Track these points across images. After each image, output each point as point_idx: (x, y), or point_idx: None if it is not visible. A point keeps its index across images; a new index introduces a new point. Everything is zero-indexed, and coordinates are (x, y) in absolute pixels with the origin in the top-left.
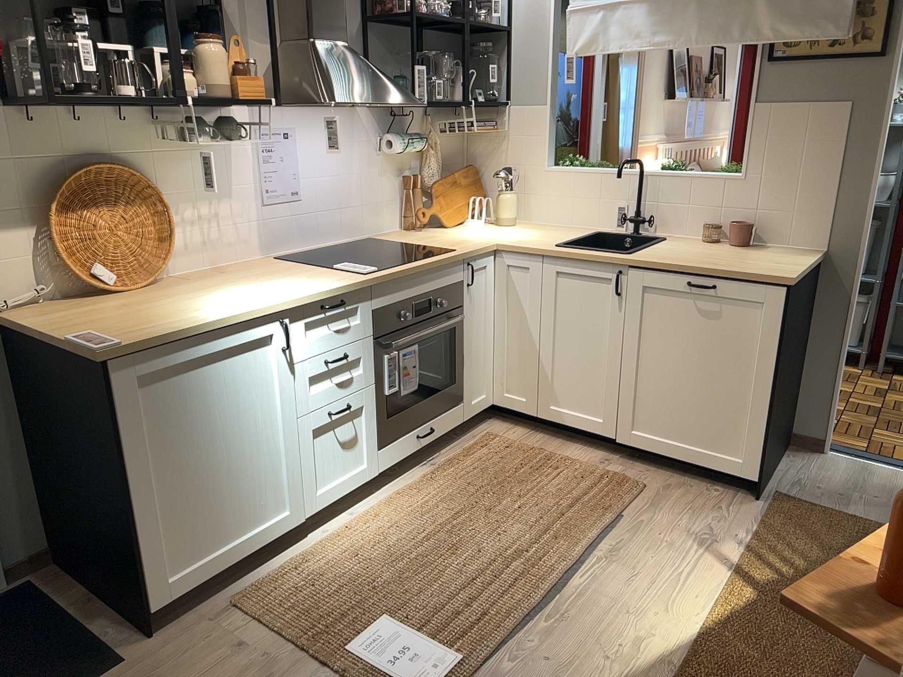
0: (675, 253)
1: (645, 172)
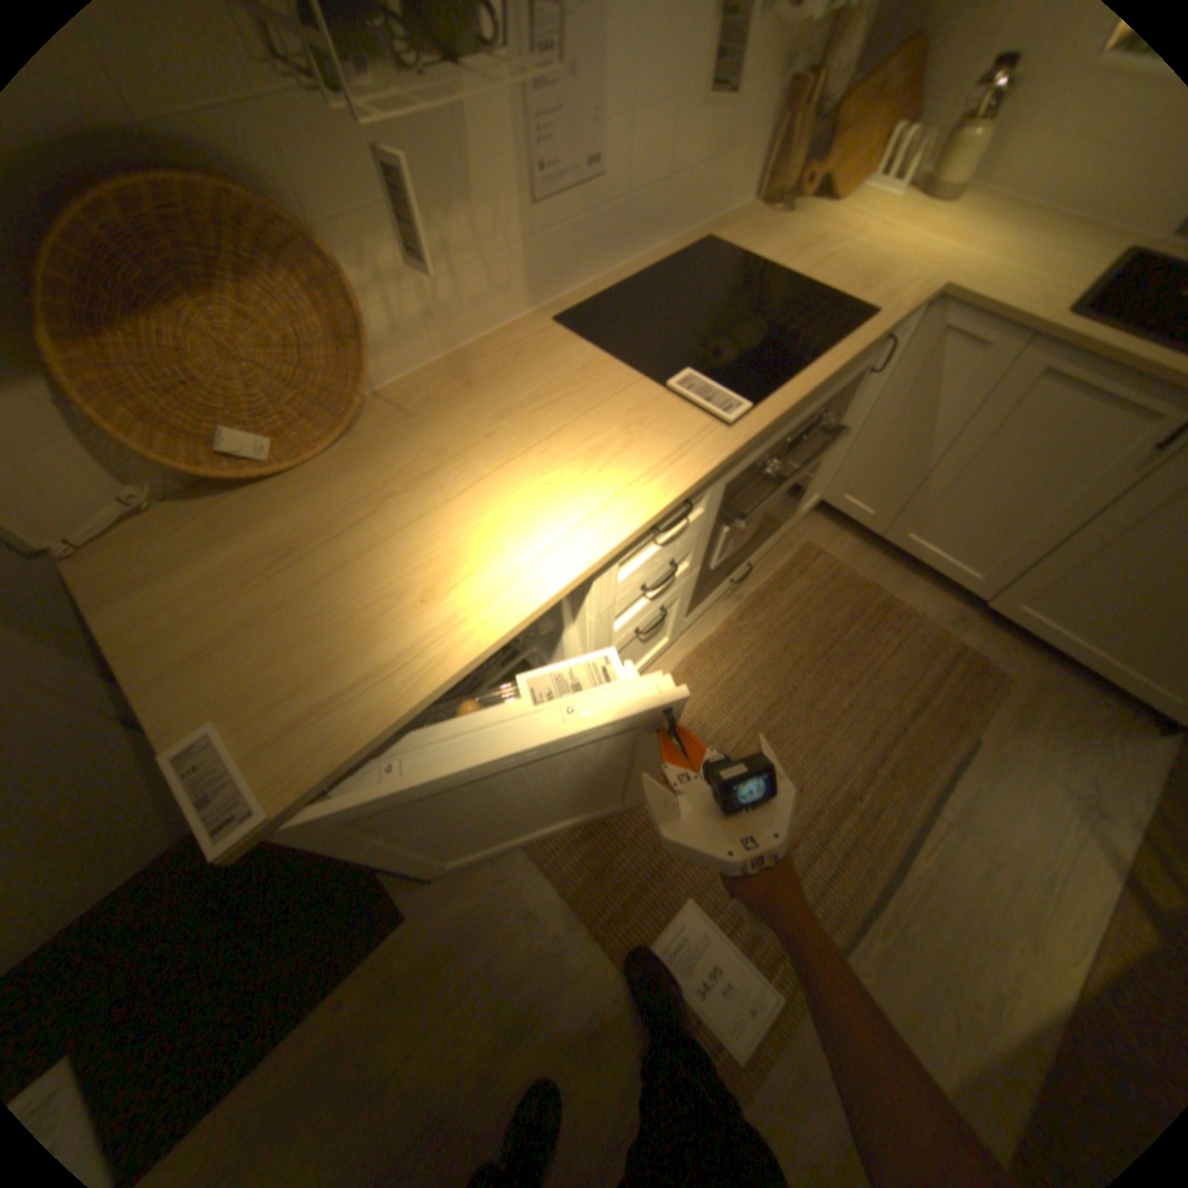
0: None
1: None
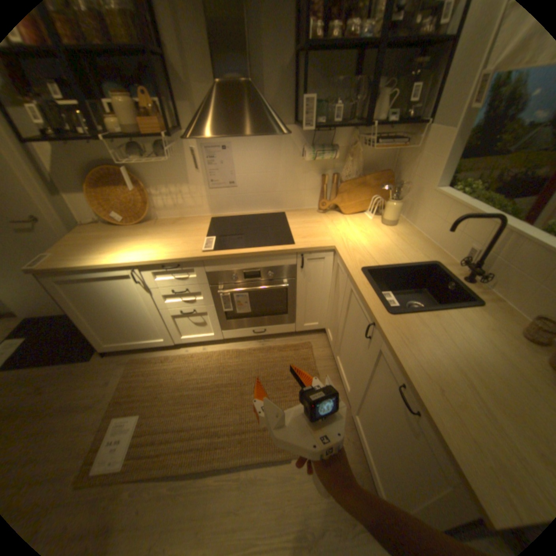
0: (442, 336)
1: (511, 227)
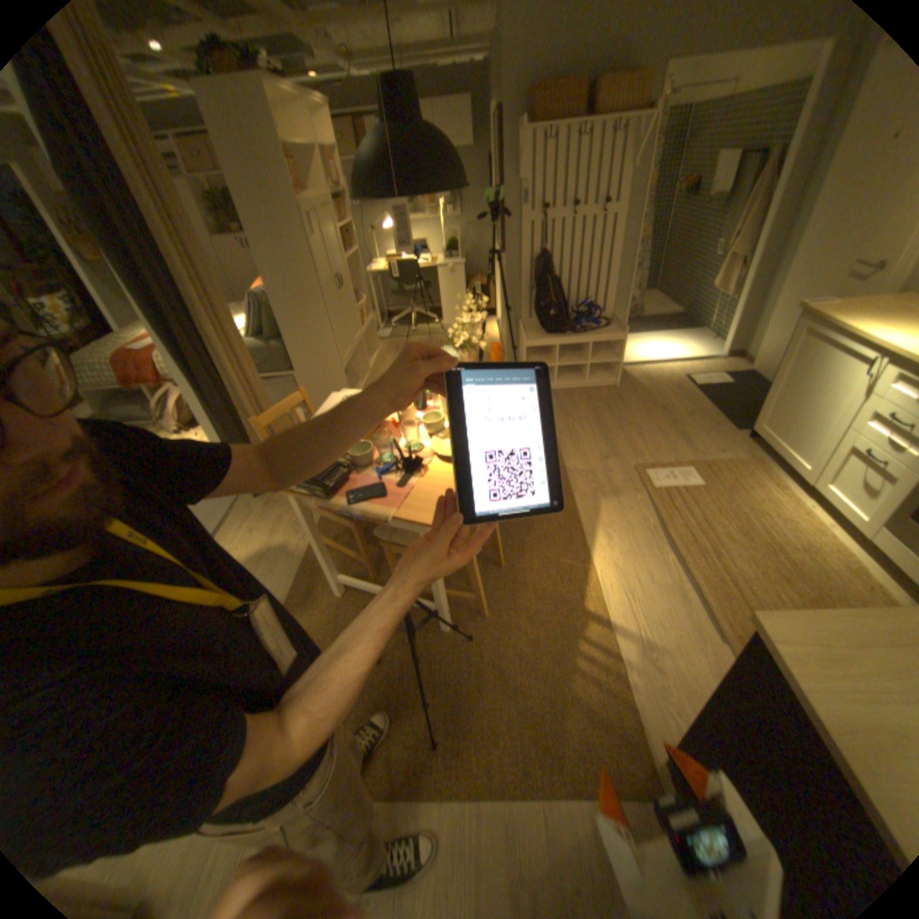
0: None
1: None
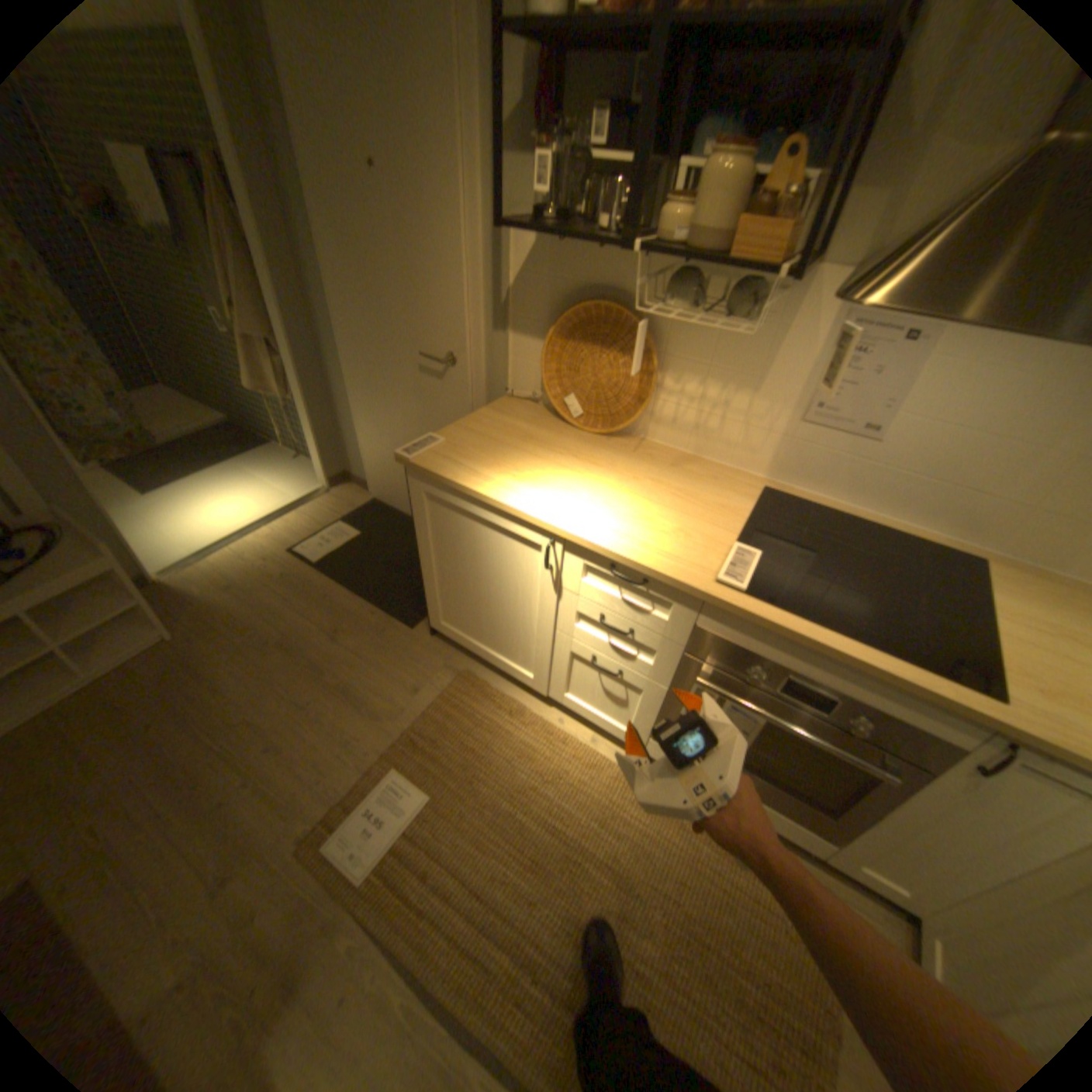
0: None
1: None
